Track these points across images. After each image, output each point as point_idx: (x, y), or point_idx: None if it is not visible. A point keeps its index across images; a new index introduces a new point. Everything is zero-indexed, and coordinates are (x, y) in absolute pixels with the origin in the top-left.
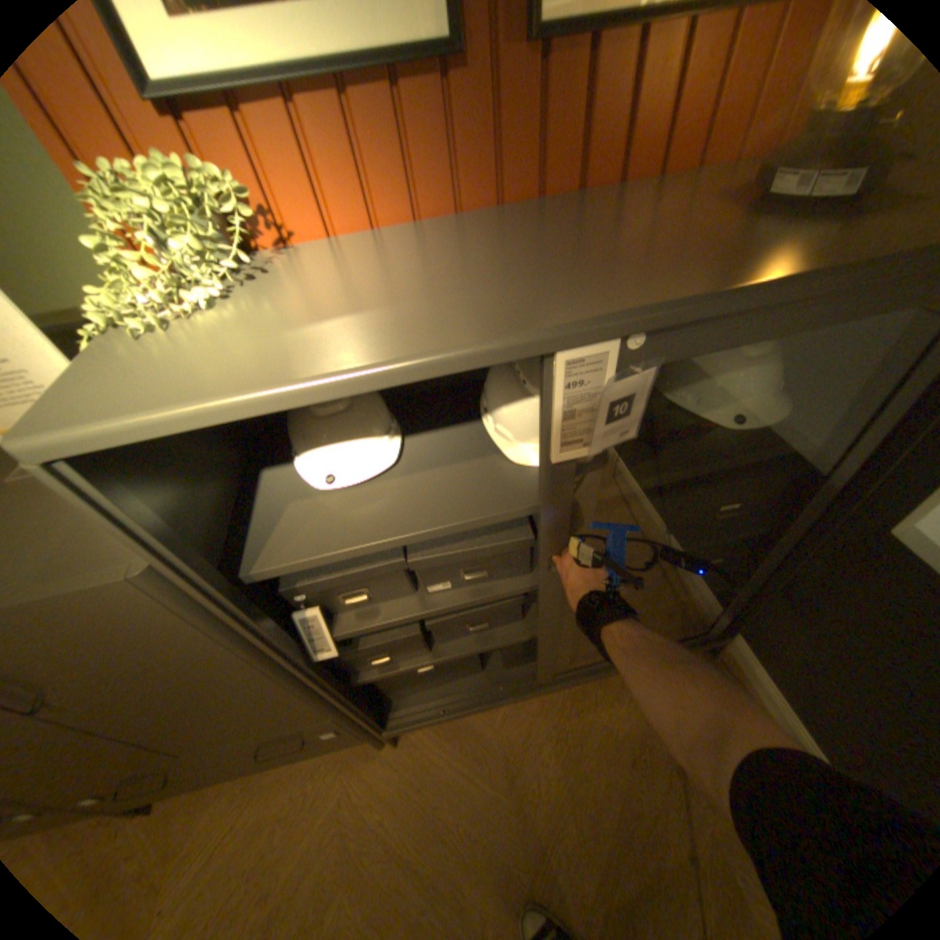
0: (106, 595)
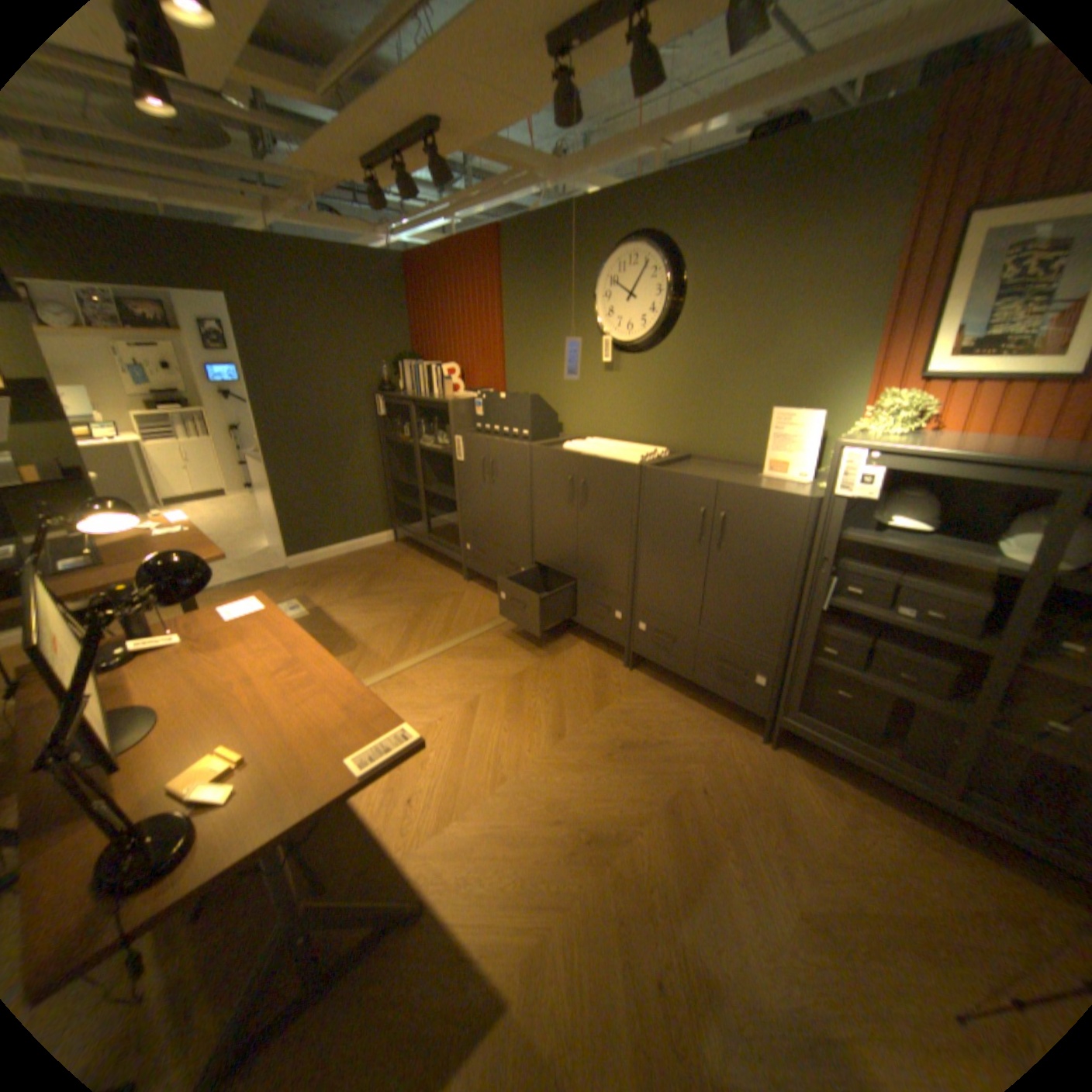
0: (800, 502)
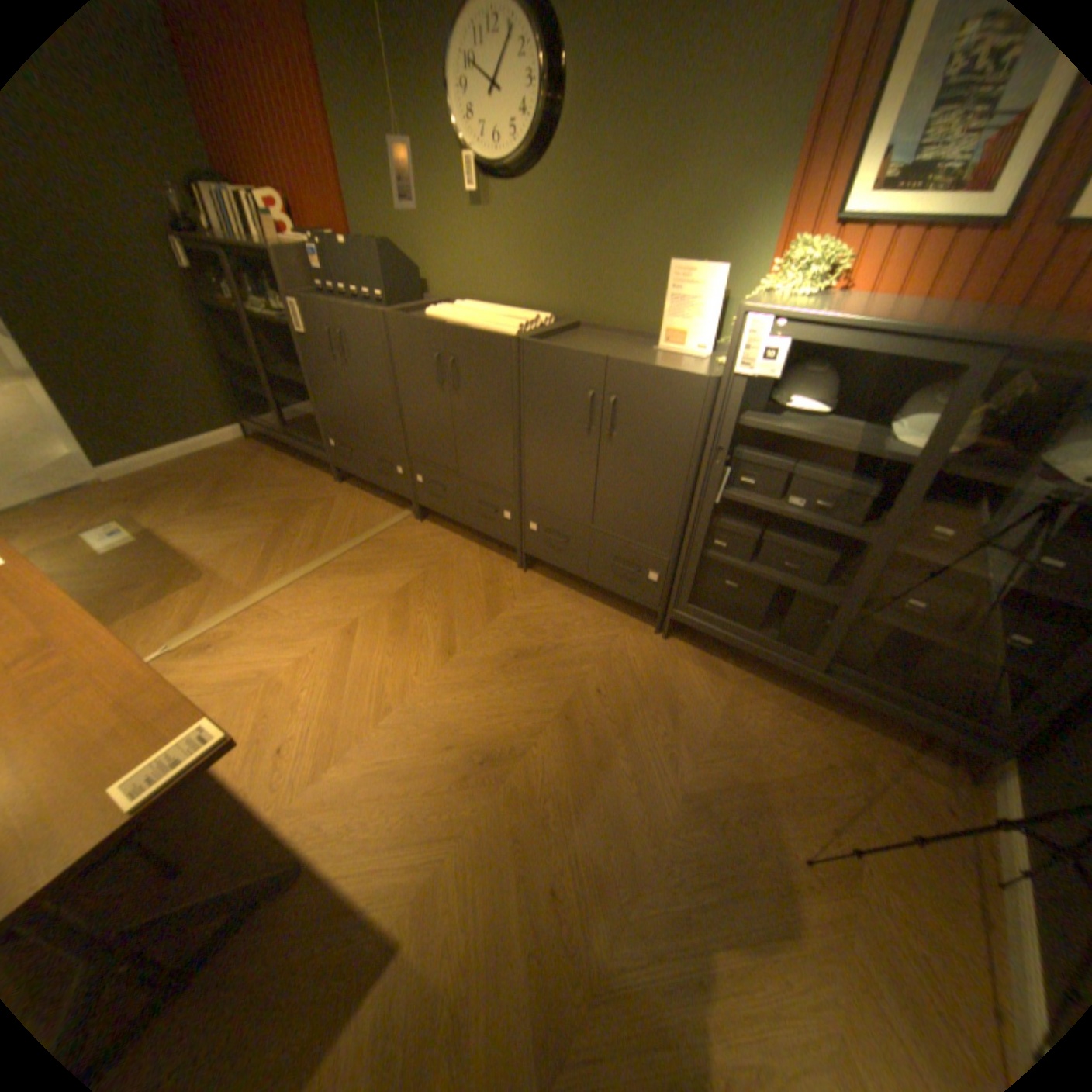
0: (698, 382)
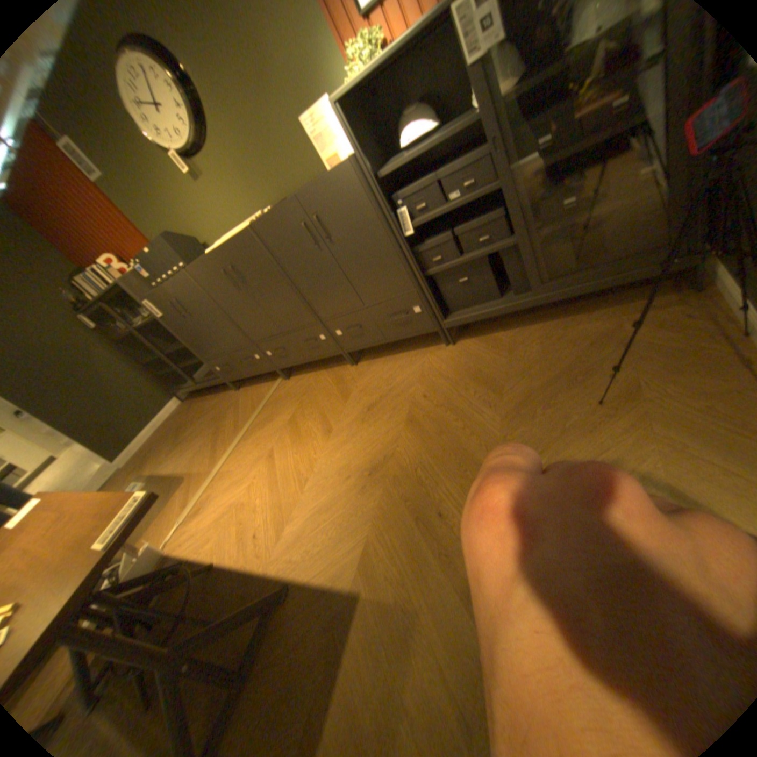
0: (345, 165)
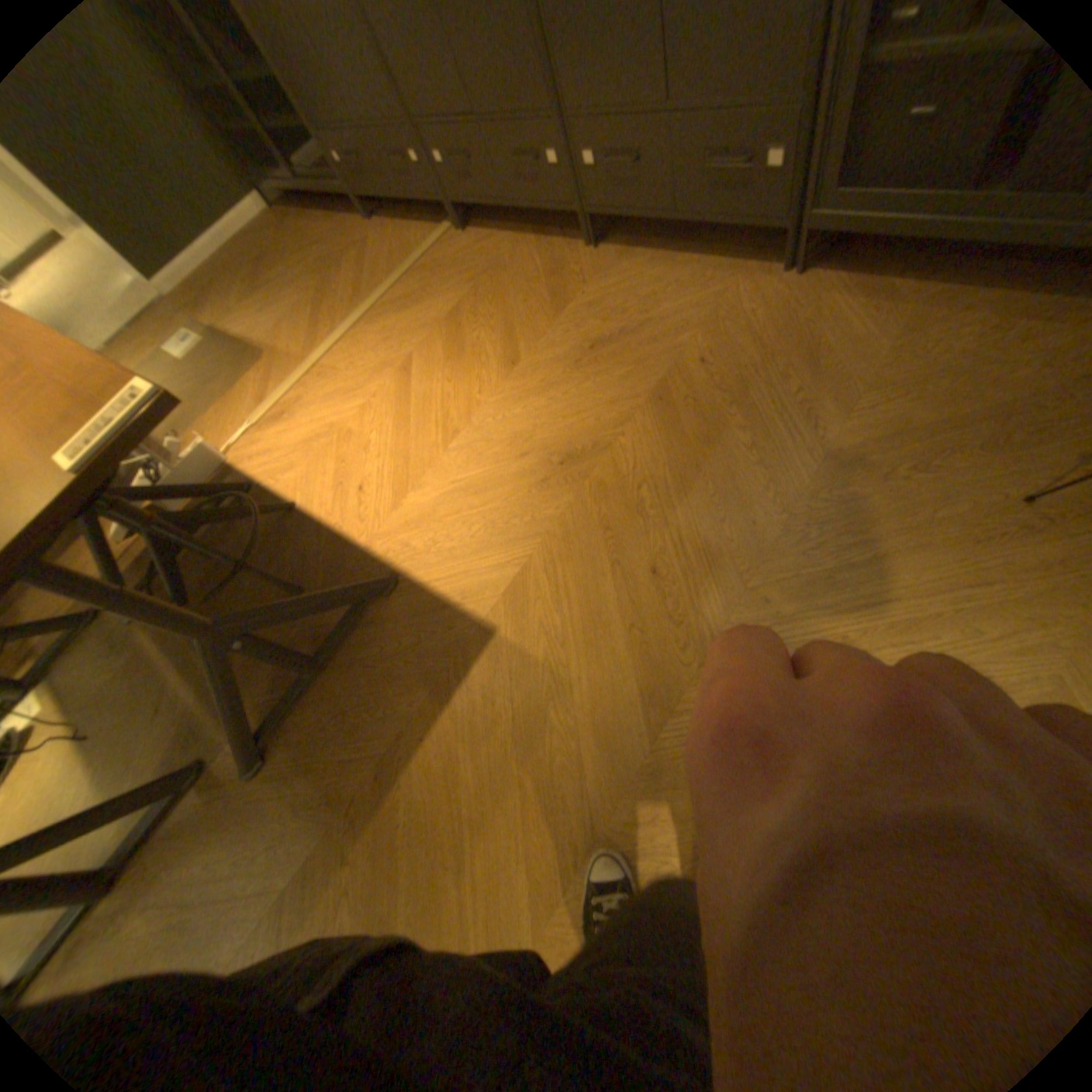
0: None
